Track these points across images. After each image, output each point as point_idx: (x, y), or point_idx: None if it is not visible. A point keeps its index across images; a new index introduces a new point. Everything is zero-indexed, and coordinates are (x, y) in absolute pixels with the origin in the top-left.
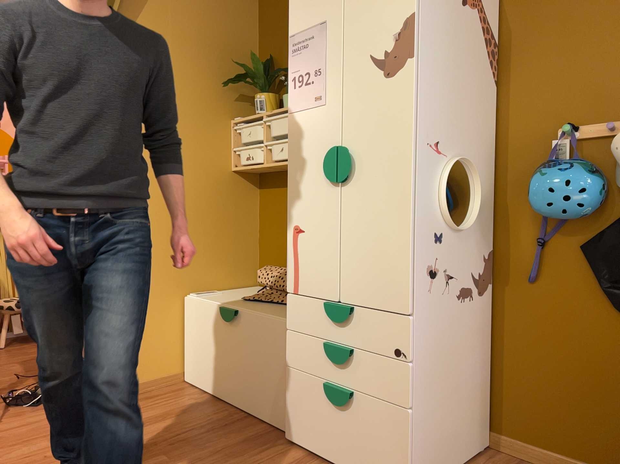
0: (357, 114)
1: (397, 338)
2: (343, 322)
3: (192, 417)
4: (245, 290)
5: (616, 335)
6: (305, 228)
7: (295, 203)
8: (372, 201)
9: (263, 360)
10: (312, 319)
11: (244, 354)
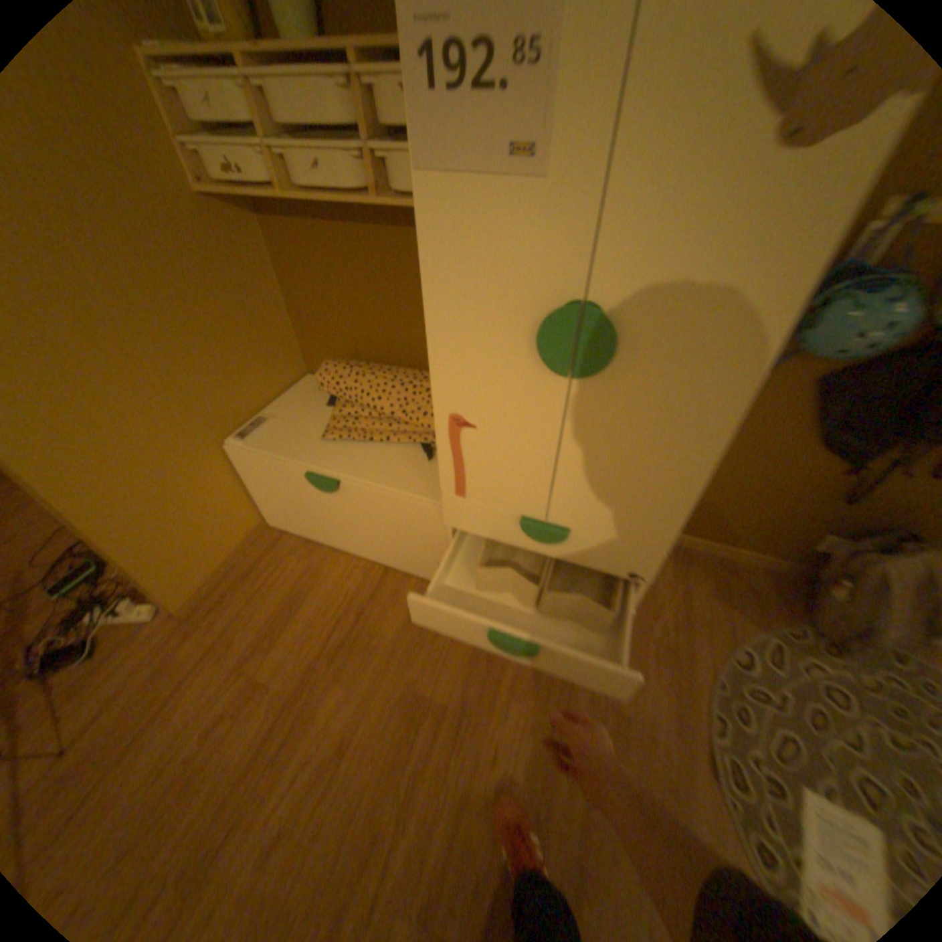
0: (645, 235)
1: (635, 565)
2: (552, 542)
3: (324, 596)
4: (300, 395)
5: (805, 463)
6: (478, 423)
7: (450, 379)
8: (639, 416)
9: (399, 531)
10: (492, 524)
11: (365, 520)
